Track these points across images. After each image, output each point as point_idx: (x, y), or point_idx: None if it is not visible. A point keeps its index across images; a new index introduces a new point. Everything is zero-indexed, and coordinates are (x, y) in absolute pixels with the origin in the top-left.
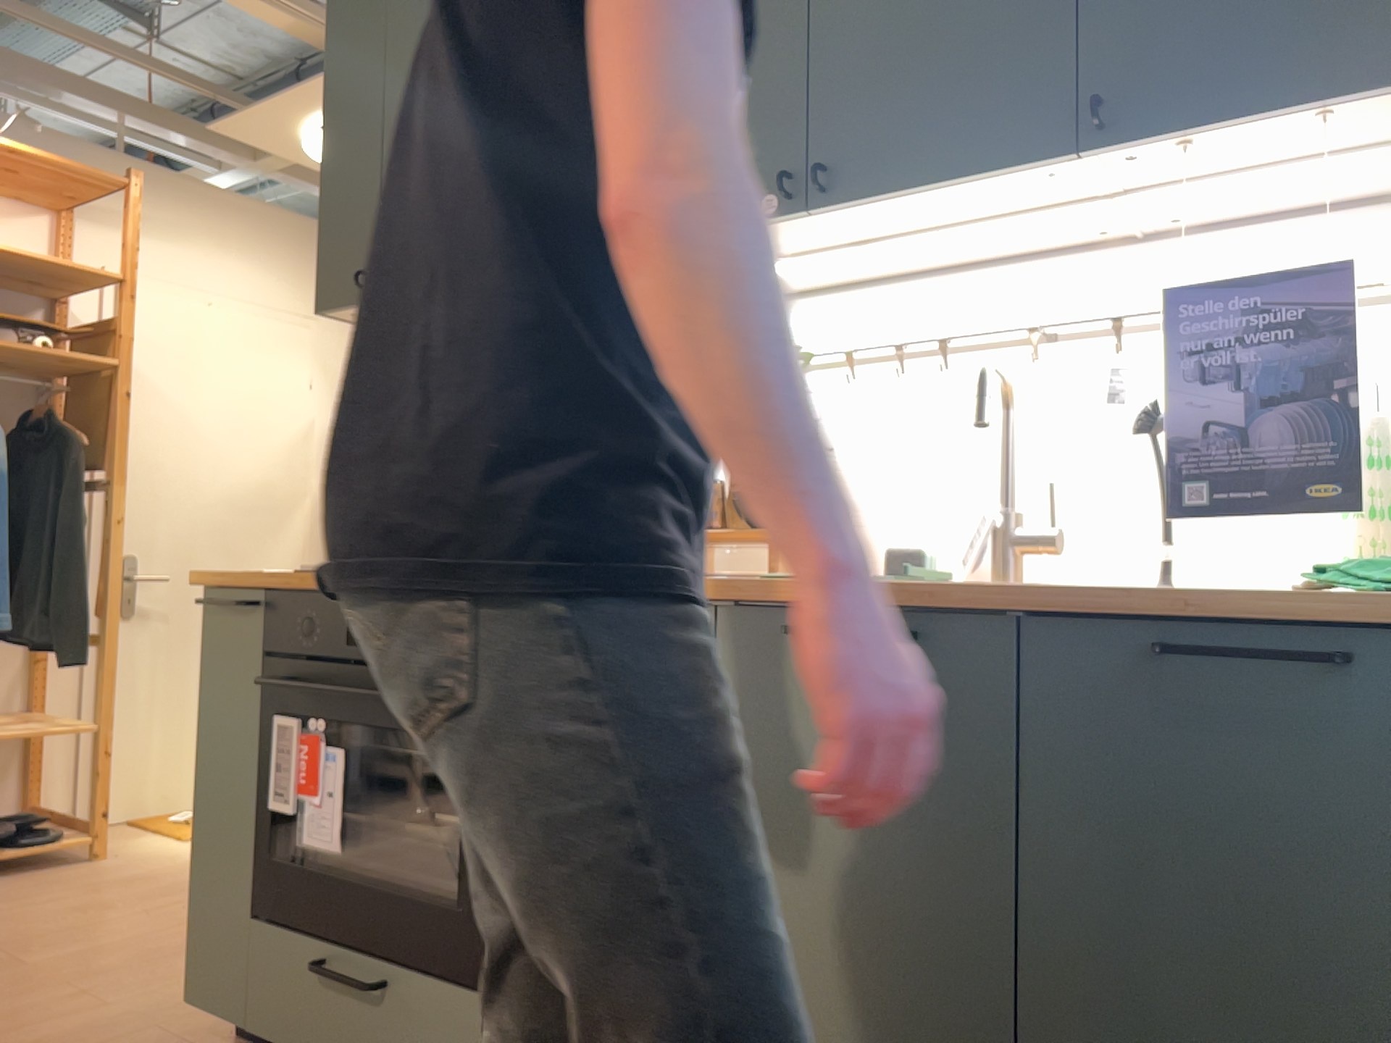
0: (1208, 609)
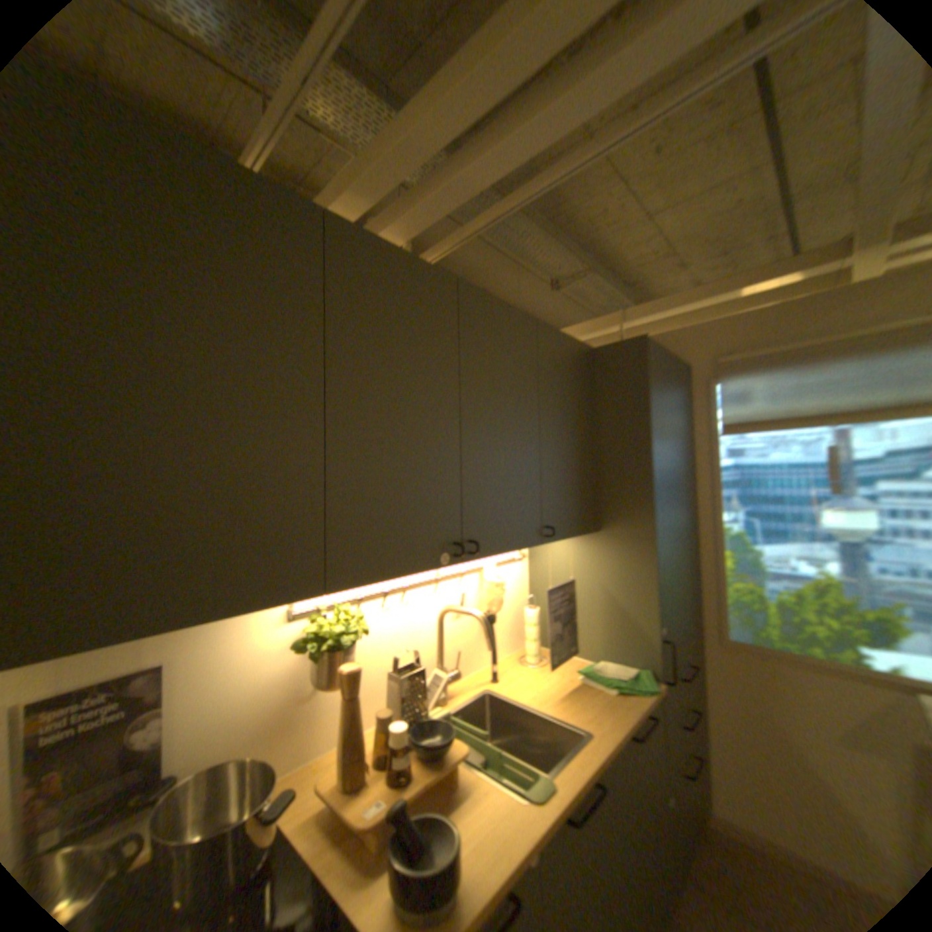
0: (642, 722)
